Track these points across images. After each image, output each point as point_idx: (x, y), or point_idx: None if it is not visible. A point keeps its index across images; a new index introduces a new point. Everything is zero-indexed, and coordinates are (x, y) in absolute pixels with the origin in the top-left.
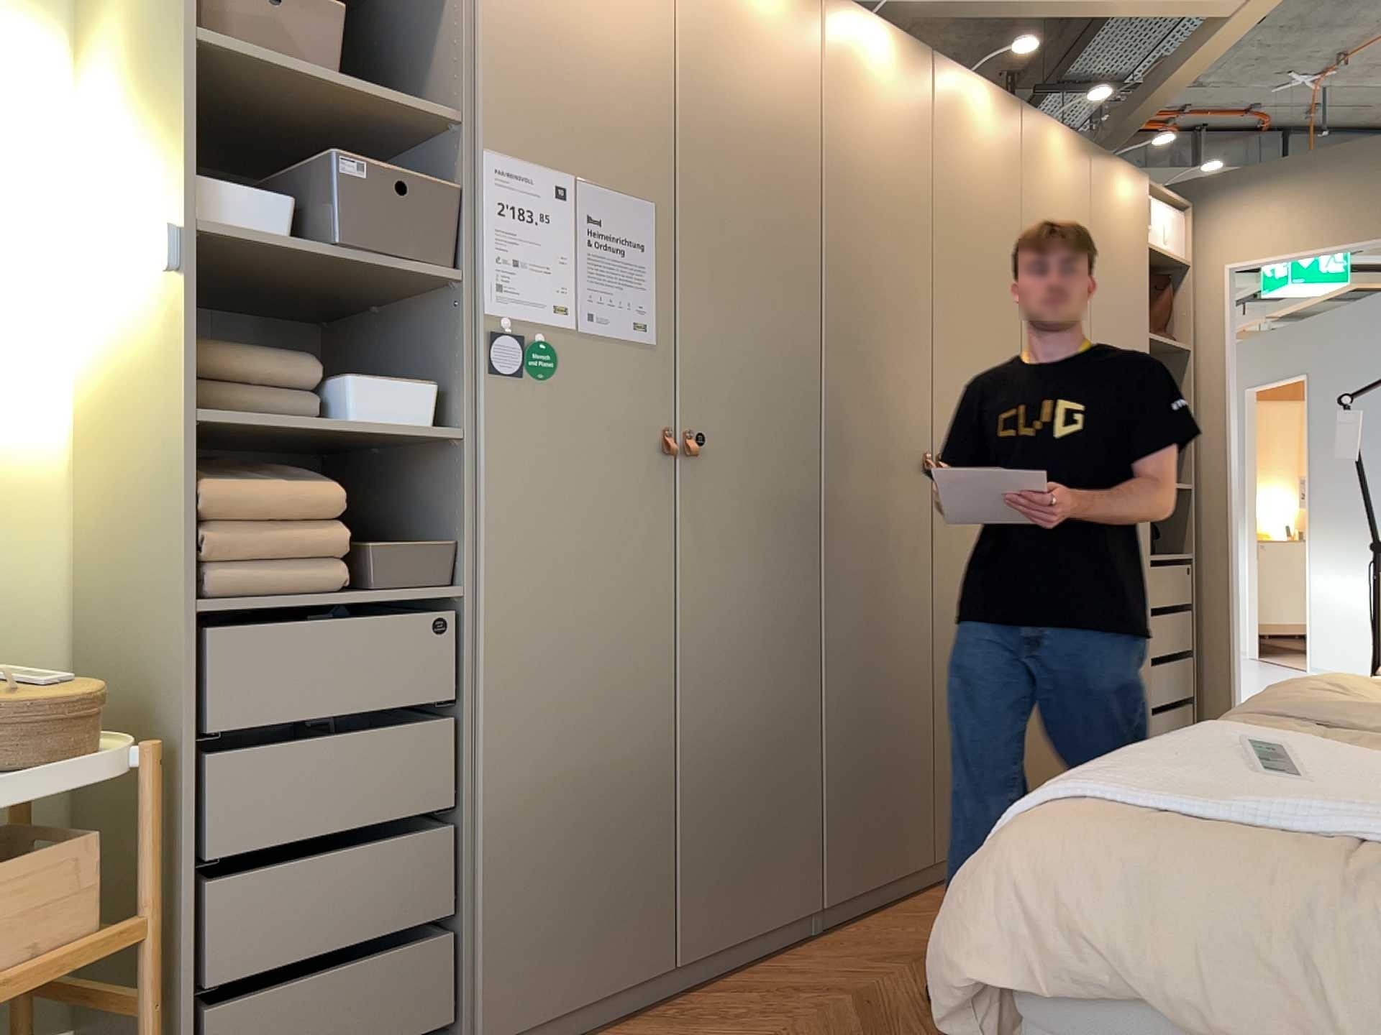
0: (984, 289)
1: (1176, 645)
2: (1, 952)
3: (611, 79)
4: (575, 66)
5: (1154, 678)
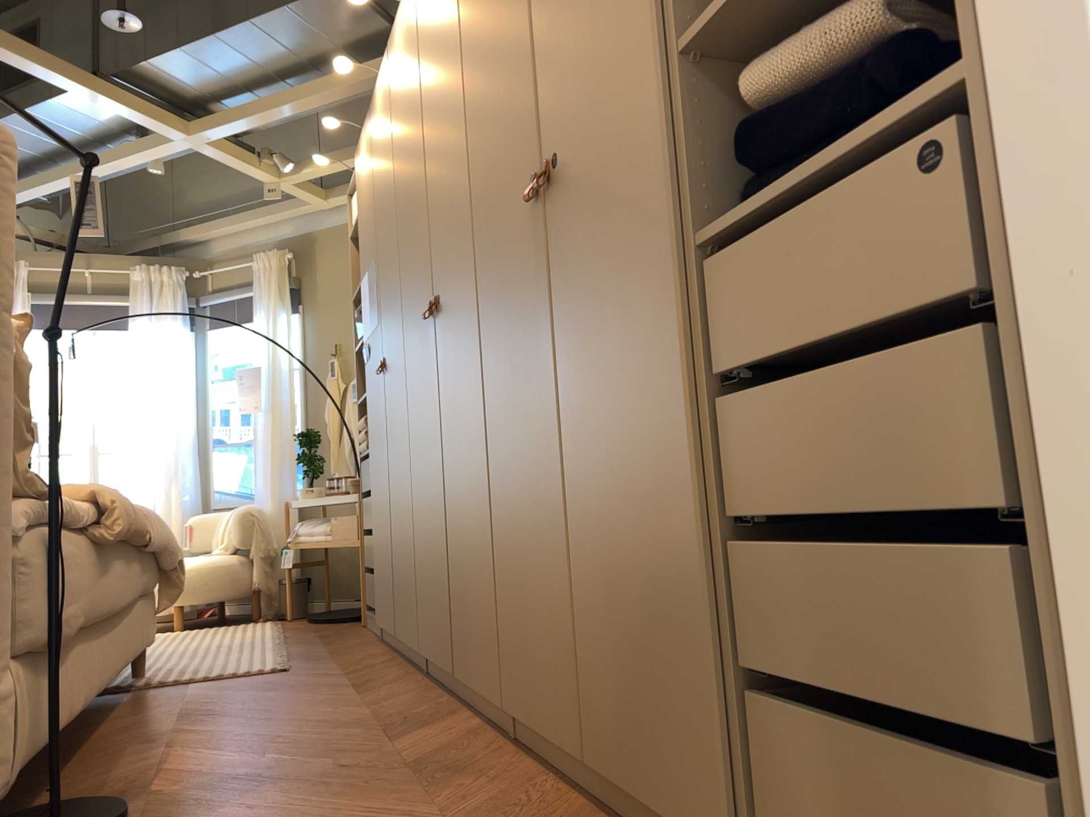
0: (447, 115)
1: (825, 478)
2: (347, 533)
3: (374, 221)
4: (371, 228)
5: (724, 569)
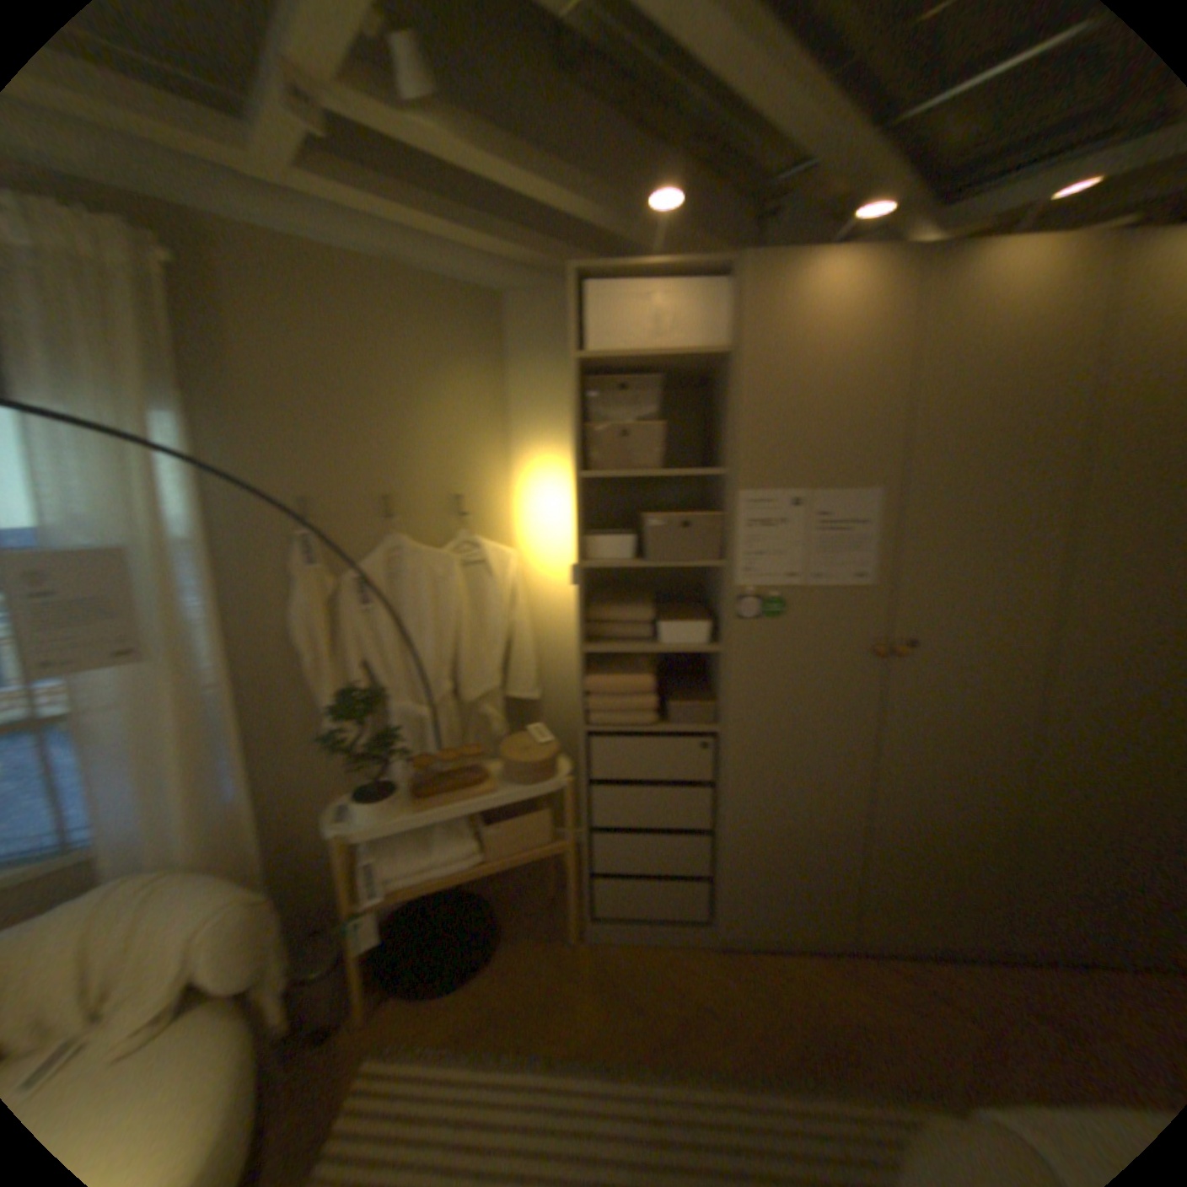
0: None
1: None
2: (517, 848)
3: (849, 412)
4: (817, 413)
5: None
